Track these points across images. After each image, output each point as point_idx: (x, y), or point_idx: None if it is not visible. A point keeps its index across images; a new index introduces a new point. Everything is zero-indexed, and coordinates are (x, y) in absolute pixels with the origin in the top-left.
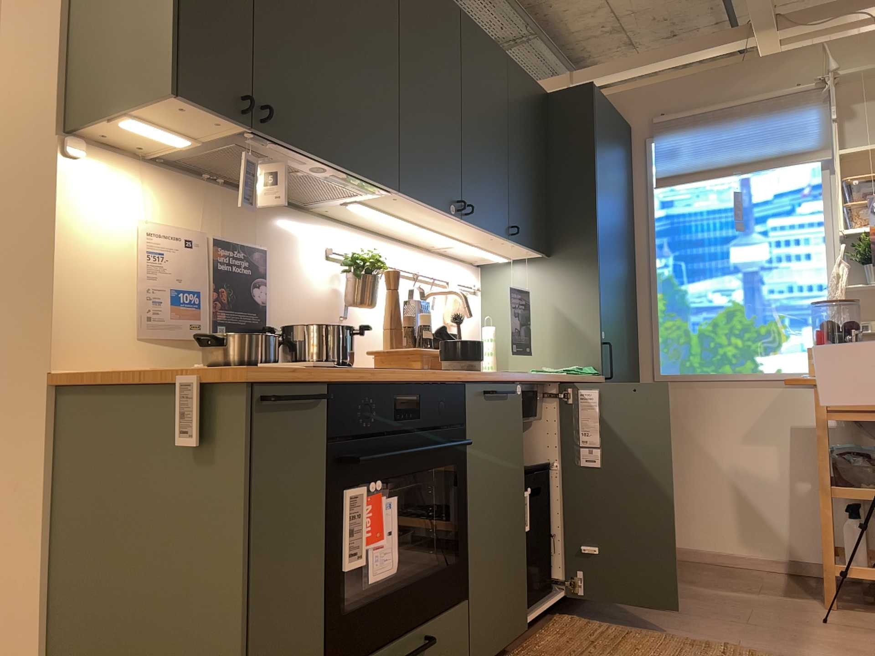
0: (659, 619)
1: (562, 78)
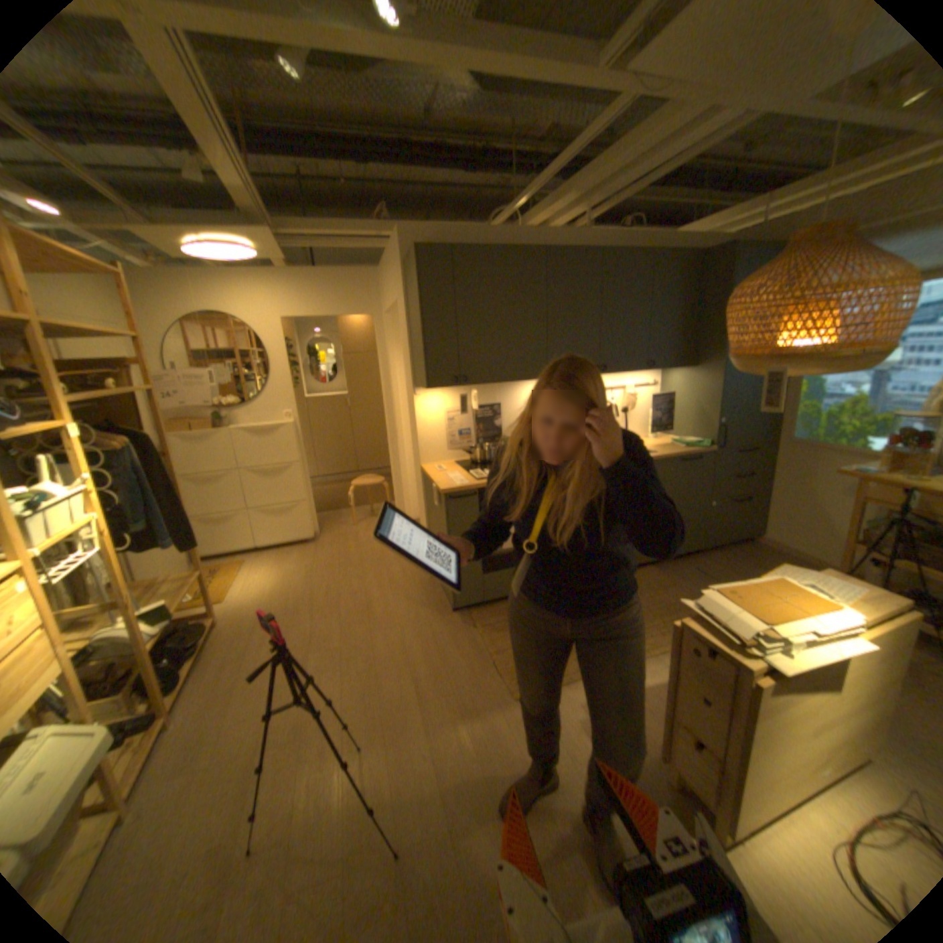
0: (704, 584)
1: (762, 197)
